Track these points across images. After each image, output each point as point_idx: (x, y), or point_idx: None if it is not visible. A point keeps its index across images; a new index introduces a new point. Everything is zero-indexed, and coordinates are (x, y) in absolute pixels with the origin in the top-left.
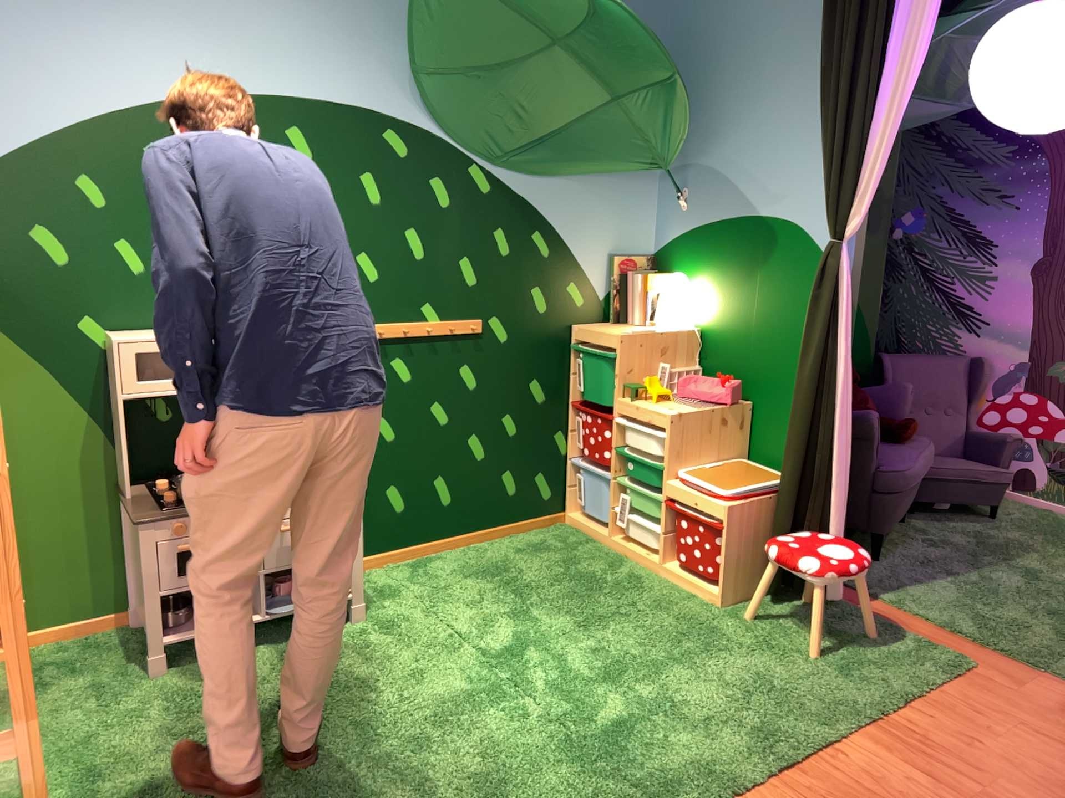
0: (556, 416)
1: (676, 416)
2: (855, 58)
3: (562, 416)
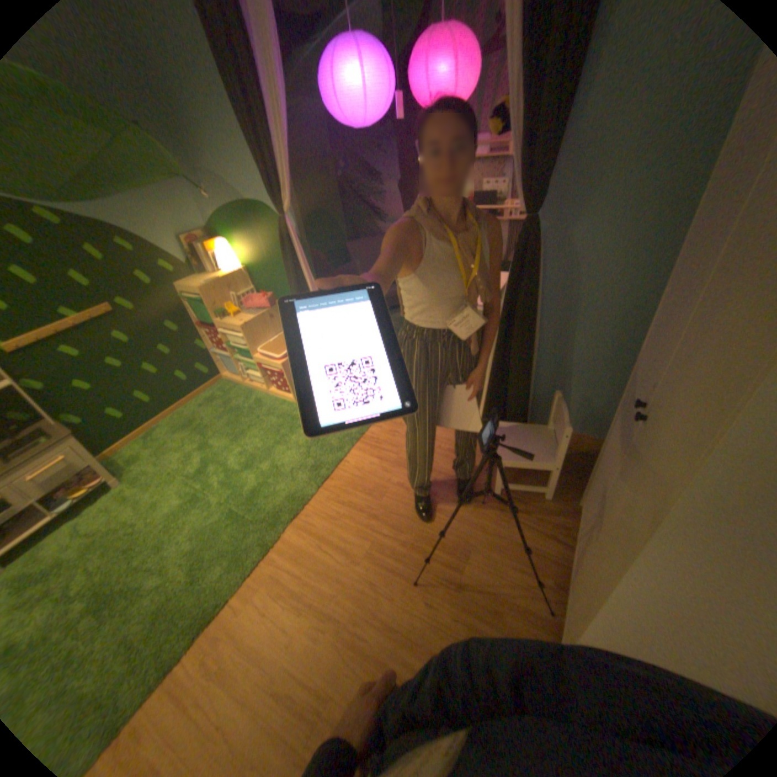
0: (189, 334)
1: (242, 326)
2: (245, 95)
3: (193, 332)
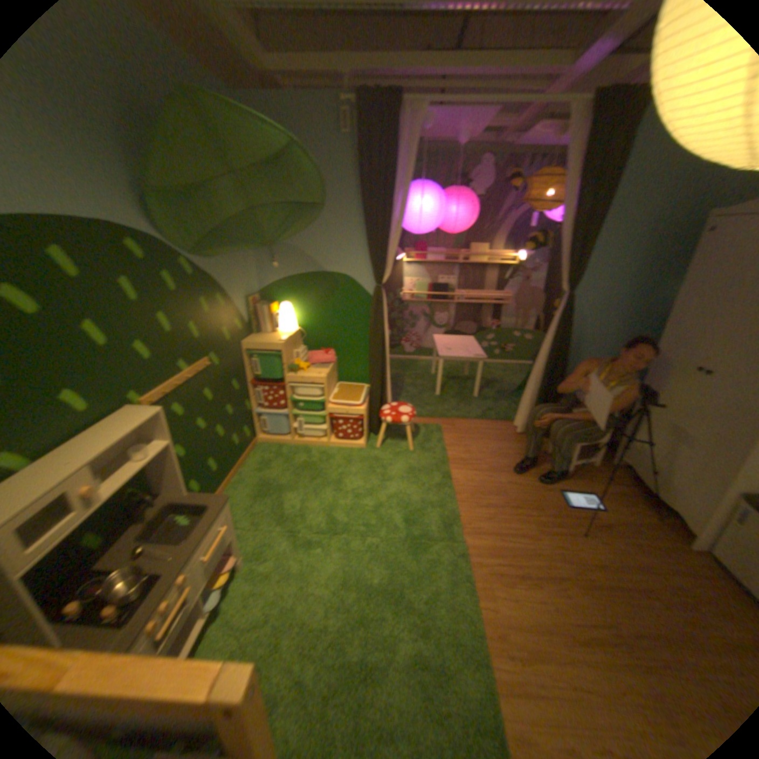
0: (242, 394)
1: (325, 377)
2: (382, 203)
3: (244, 392)
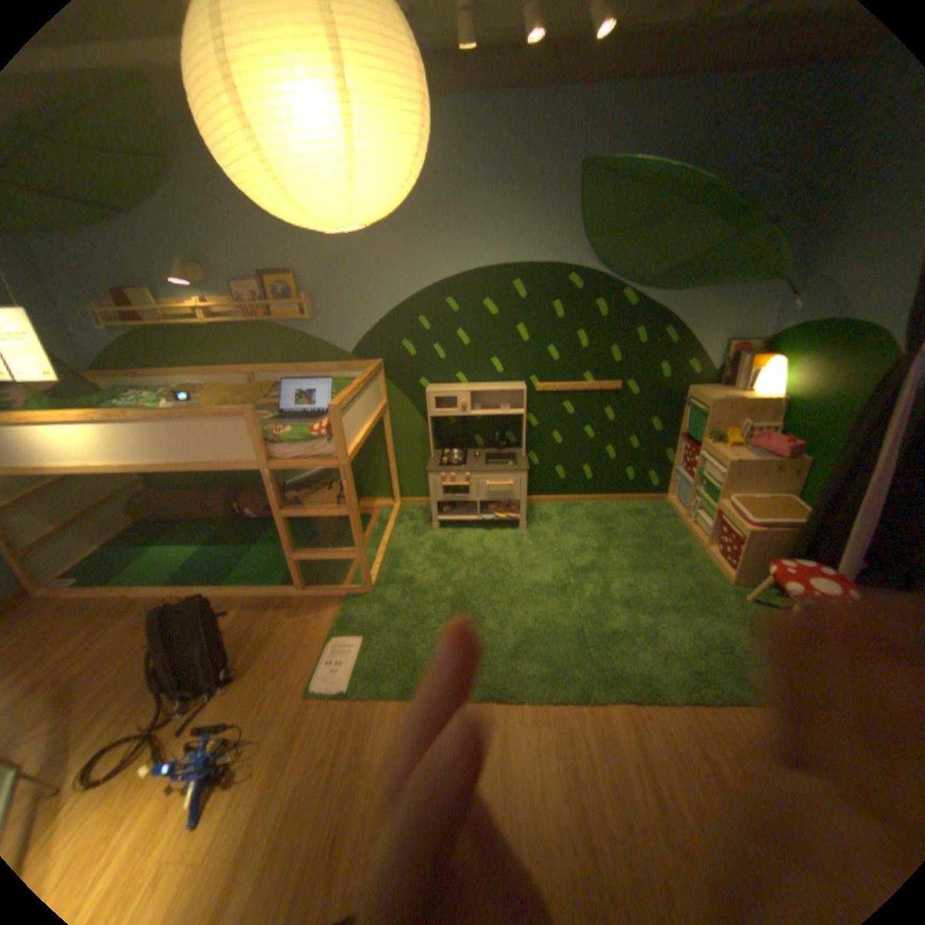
0: (667, 441)
1: (734, 462)
2: None
3: (672, 440)
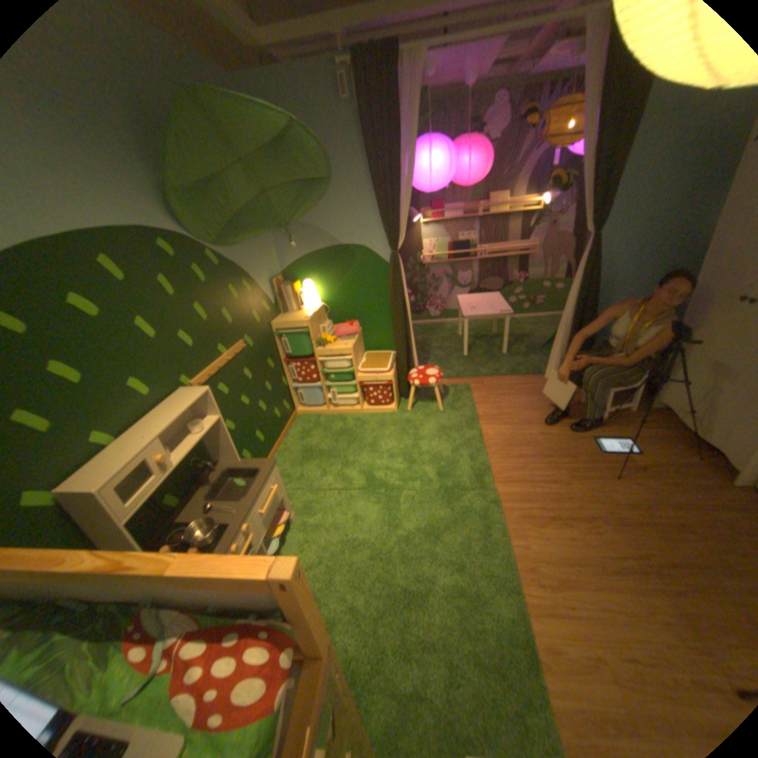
0: (278, 371)
1: (352, 348)
2: (389, 166)
3: (280, 369)
